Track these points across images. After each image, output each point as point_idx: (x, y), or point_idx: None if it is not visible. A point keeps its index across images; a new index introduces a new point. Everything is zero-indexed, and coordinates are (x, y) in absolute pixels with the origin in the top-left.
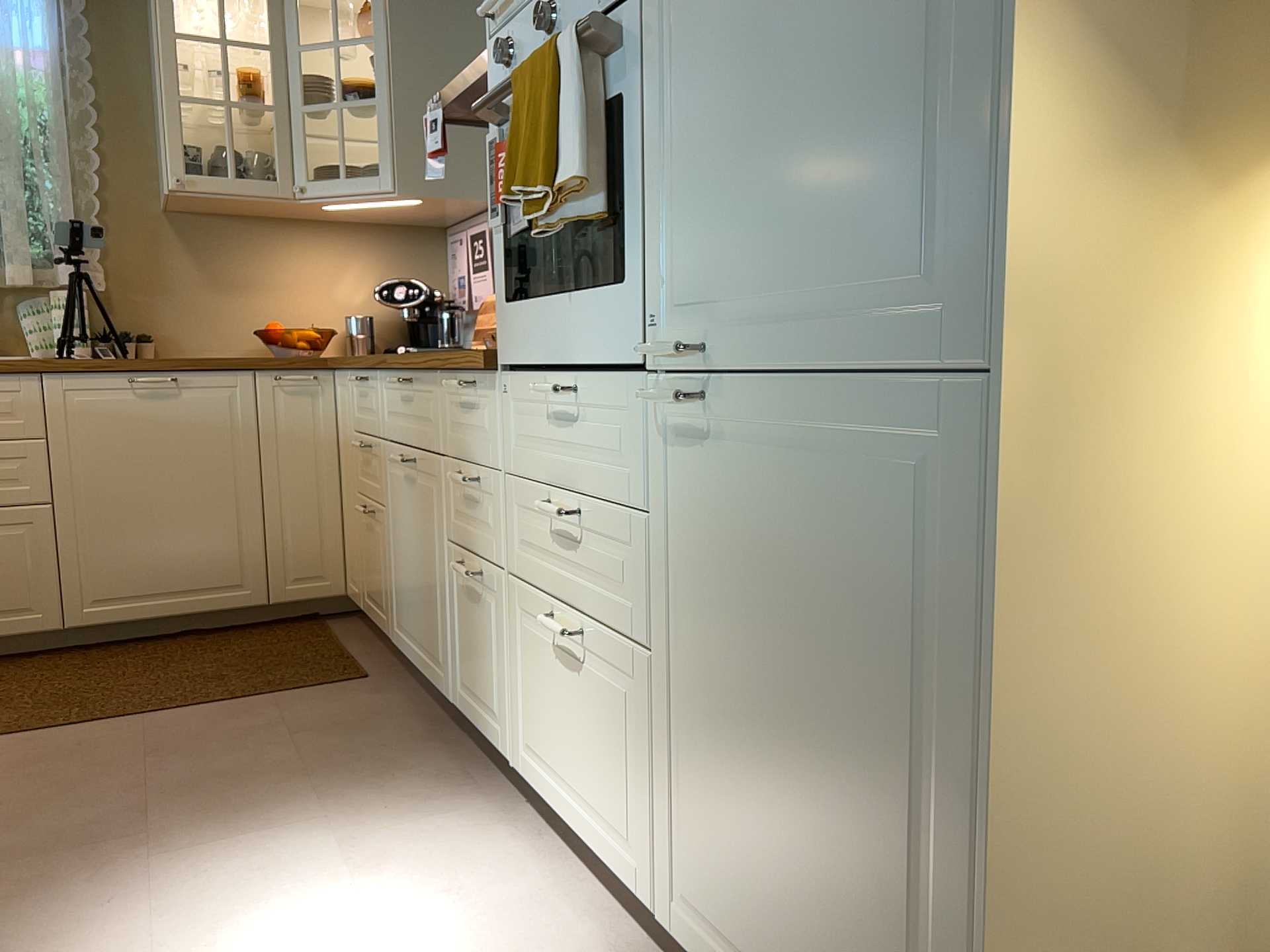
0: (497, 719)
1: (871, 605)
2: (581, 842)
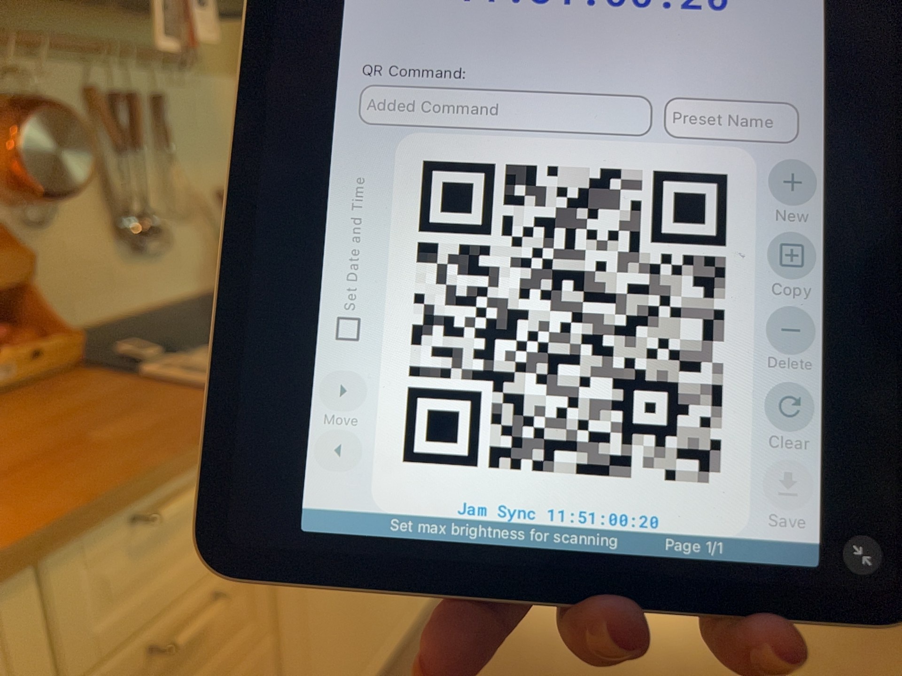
0: None
1: None
2: None
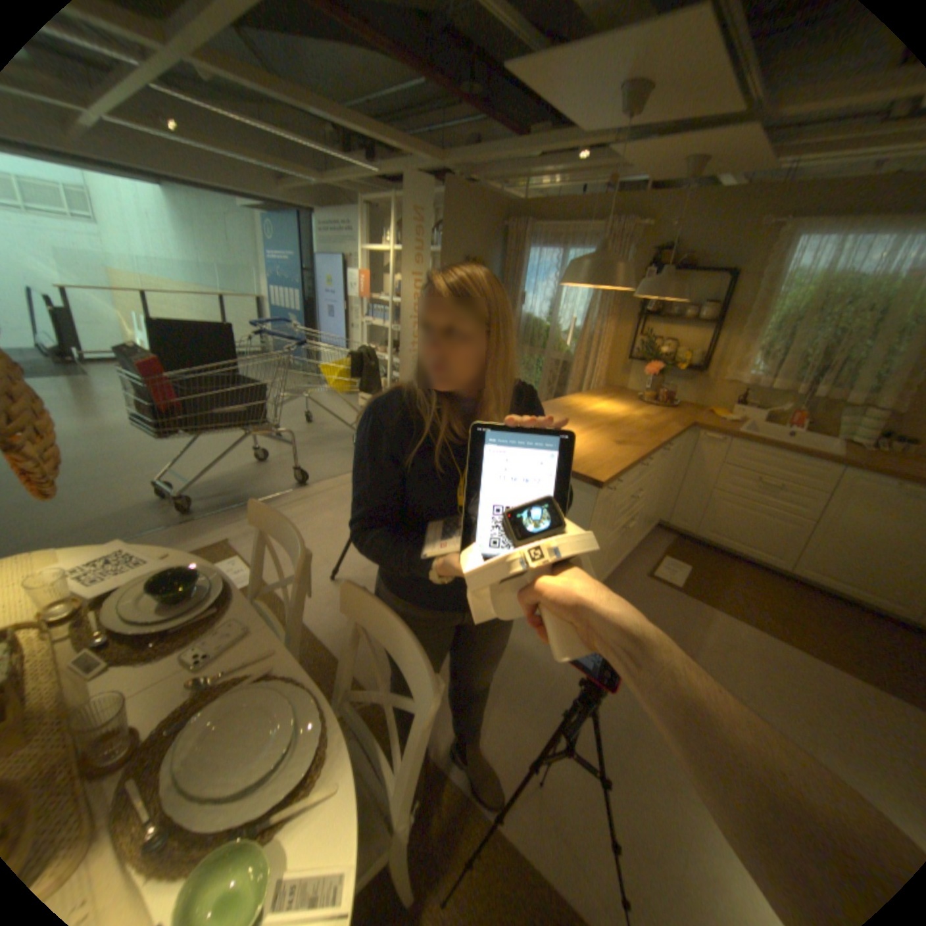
0: None
1: None
2: None
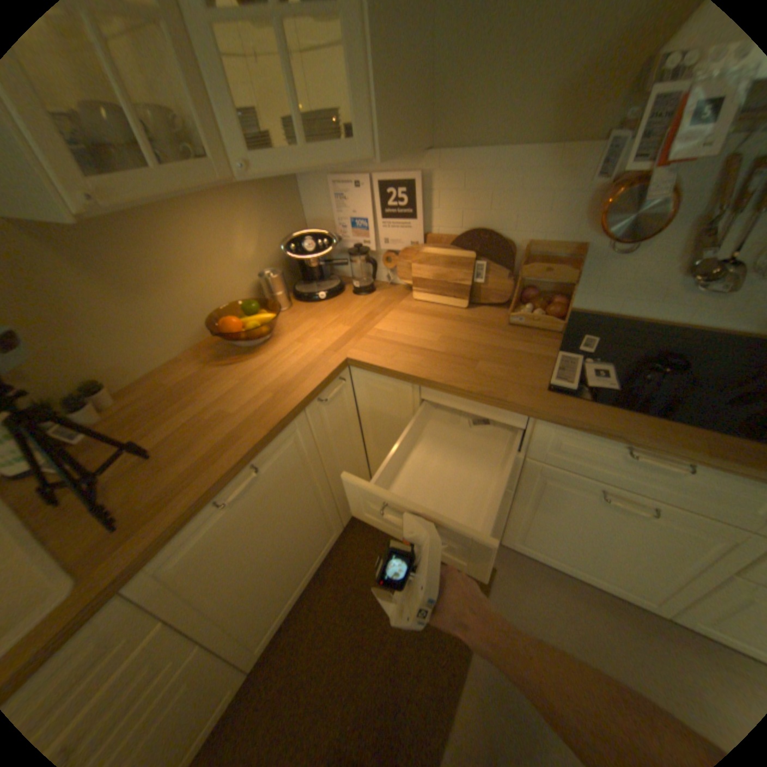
0: None
1: None
2: None
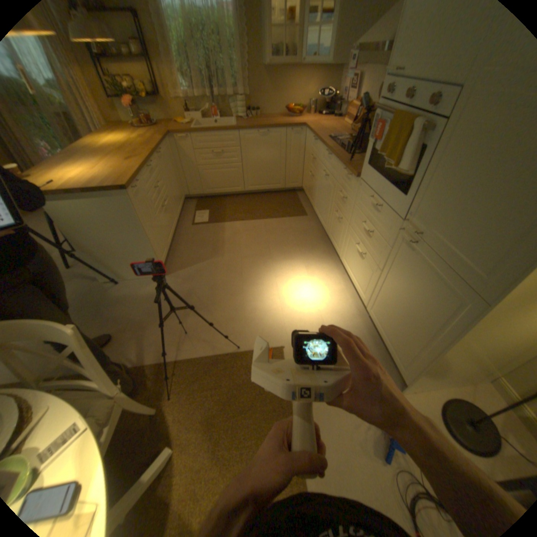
0: (337, 247)
1: (431, 306)
2: (351, 282)
